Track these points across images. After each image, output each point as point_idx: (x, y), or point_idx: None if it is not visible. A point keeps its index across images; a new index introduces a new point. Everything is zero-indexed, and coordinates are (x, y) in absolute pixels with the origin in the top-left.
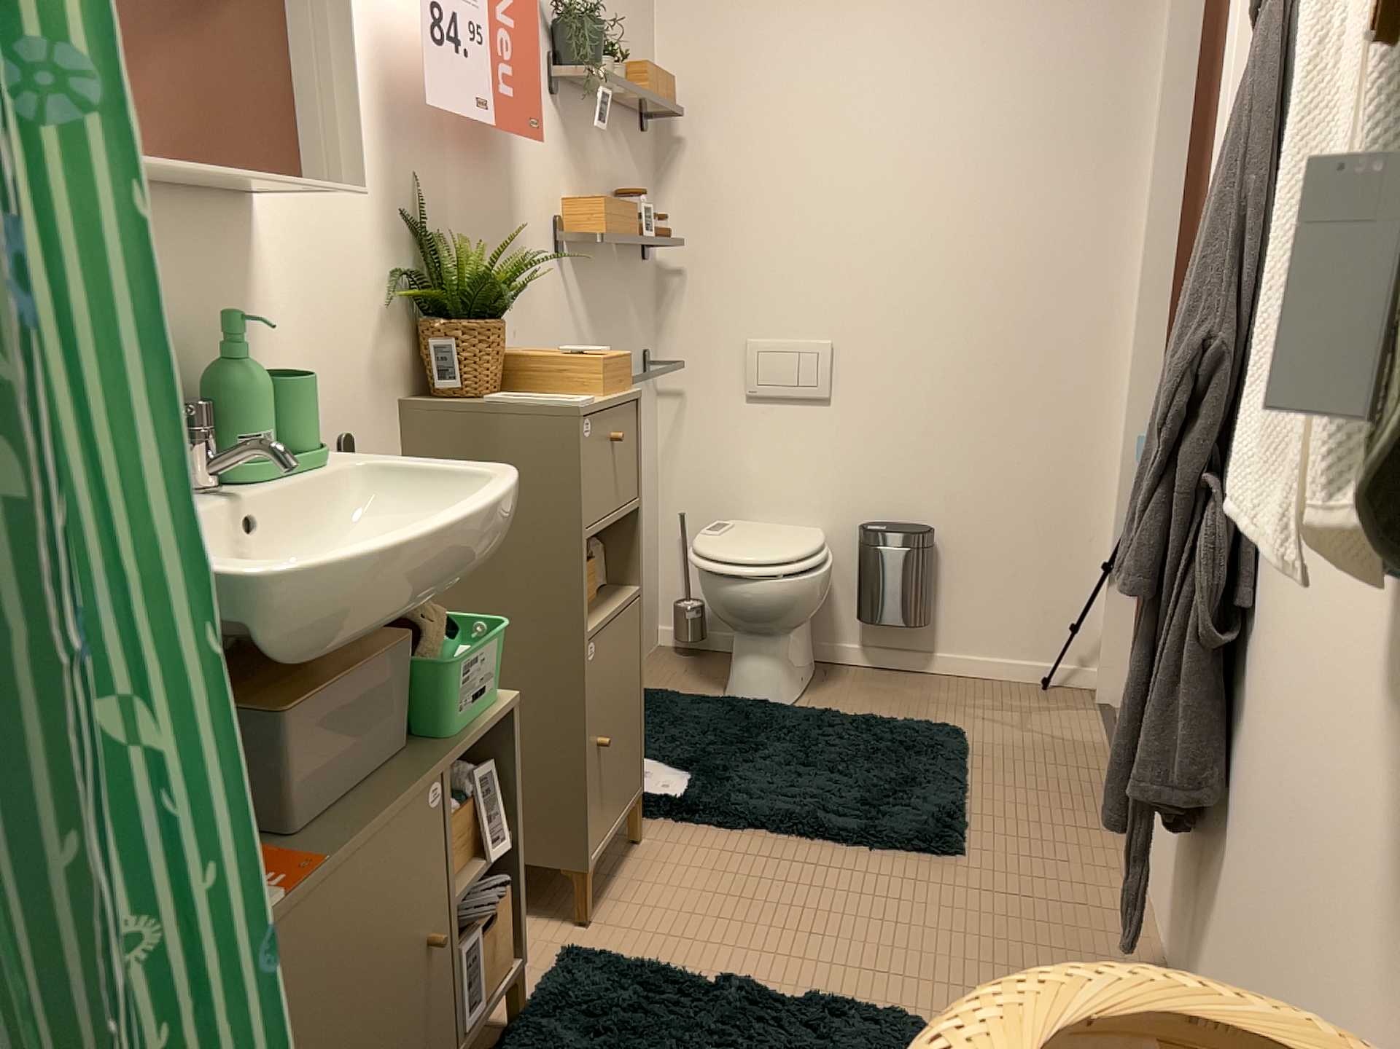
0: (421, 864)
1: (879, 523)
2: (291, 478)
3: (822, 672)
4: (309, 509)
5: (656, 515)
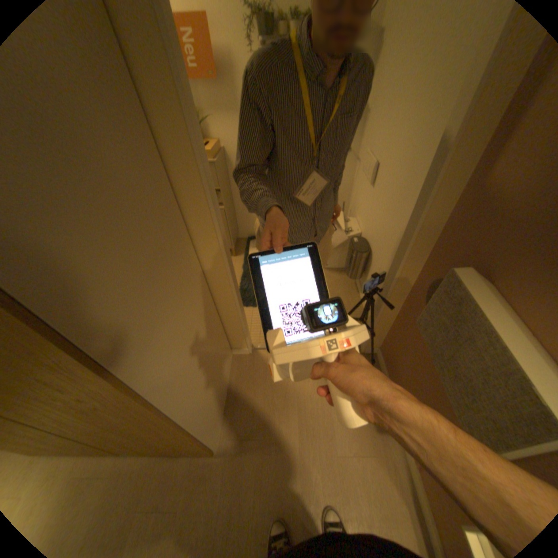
0: None
1: (364, 239)
2: None
3: (344, 269)
4: None
5: (345, 198)
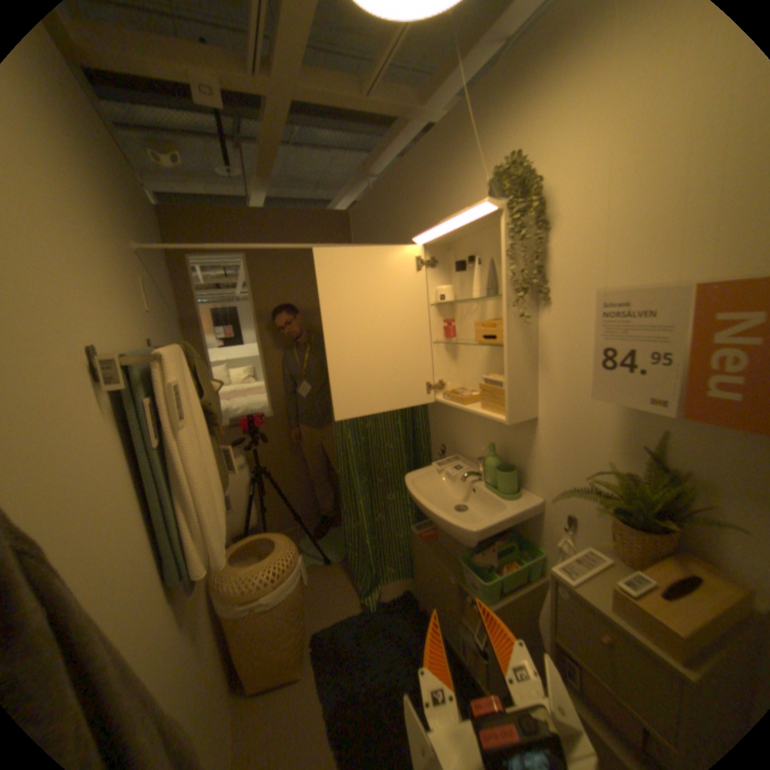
0: (446, 586)
1: None
2: (488, 490)
3: None
4: (487, 501)
5: None
